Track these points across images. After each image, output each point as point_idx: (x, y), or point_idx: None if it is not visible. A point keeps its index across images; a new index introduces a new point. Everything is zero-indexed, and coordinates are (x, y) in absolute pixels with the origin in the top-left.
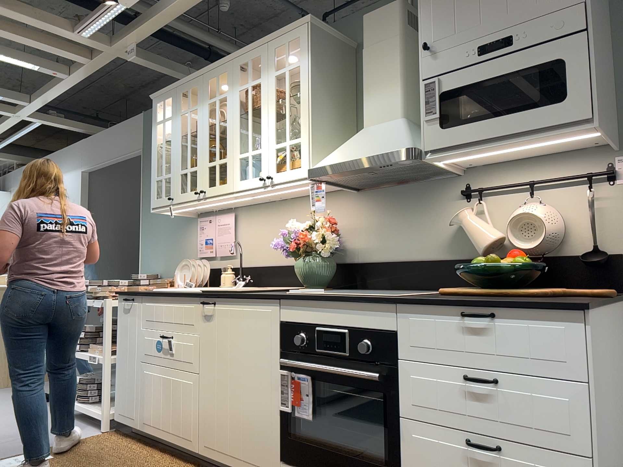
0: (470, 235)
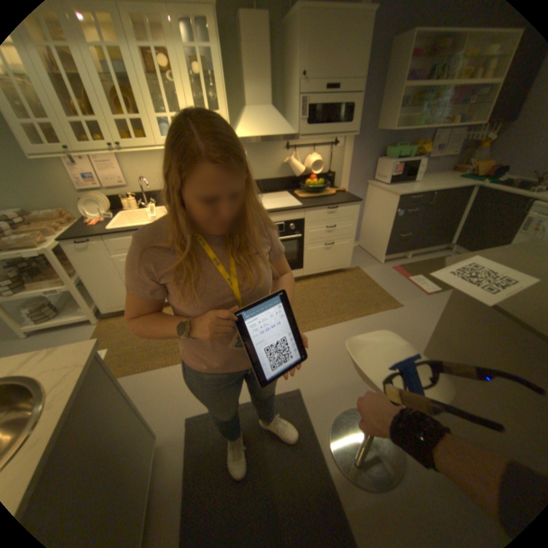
0: (293, 168)
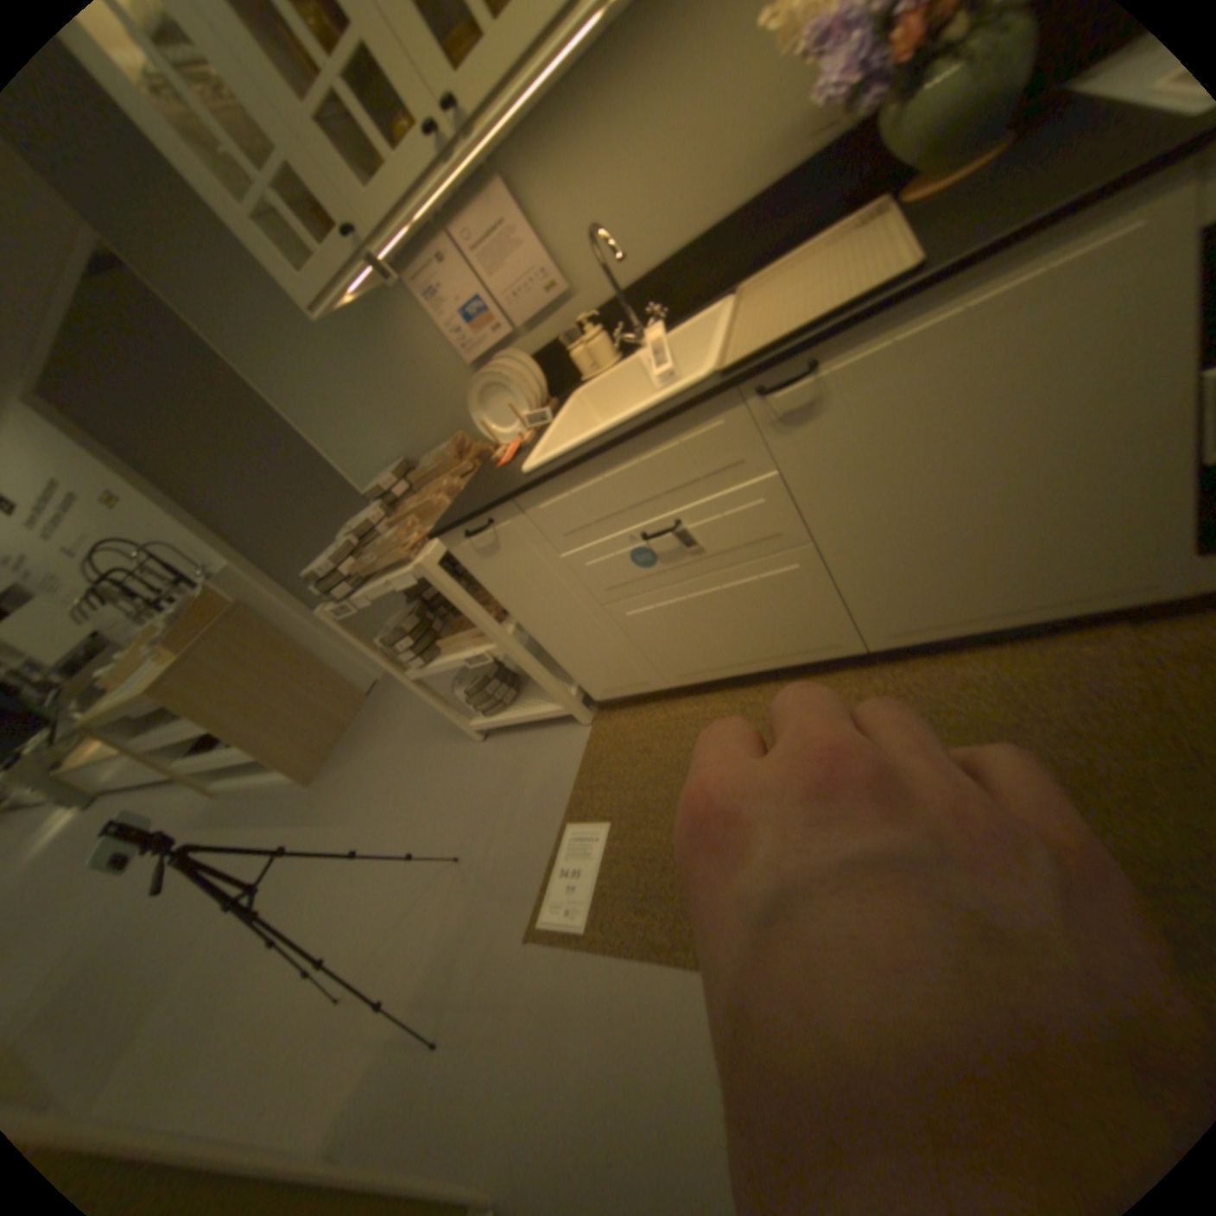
0: None
